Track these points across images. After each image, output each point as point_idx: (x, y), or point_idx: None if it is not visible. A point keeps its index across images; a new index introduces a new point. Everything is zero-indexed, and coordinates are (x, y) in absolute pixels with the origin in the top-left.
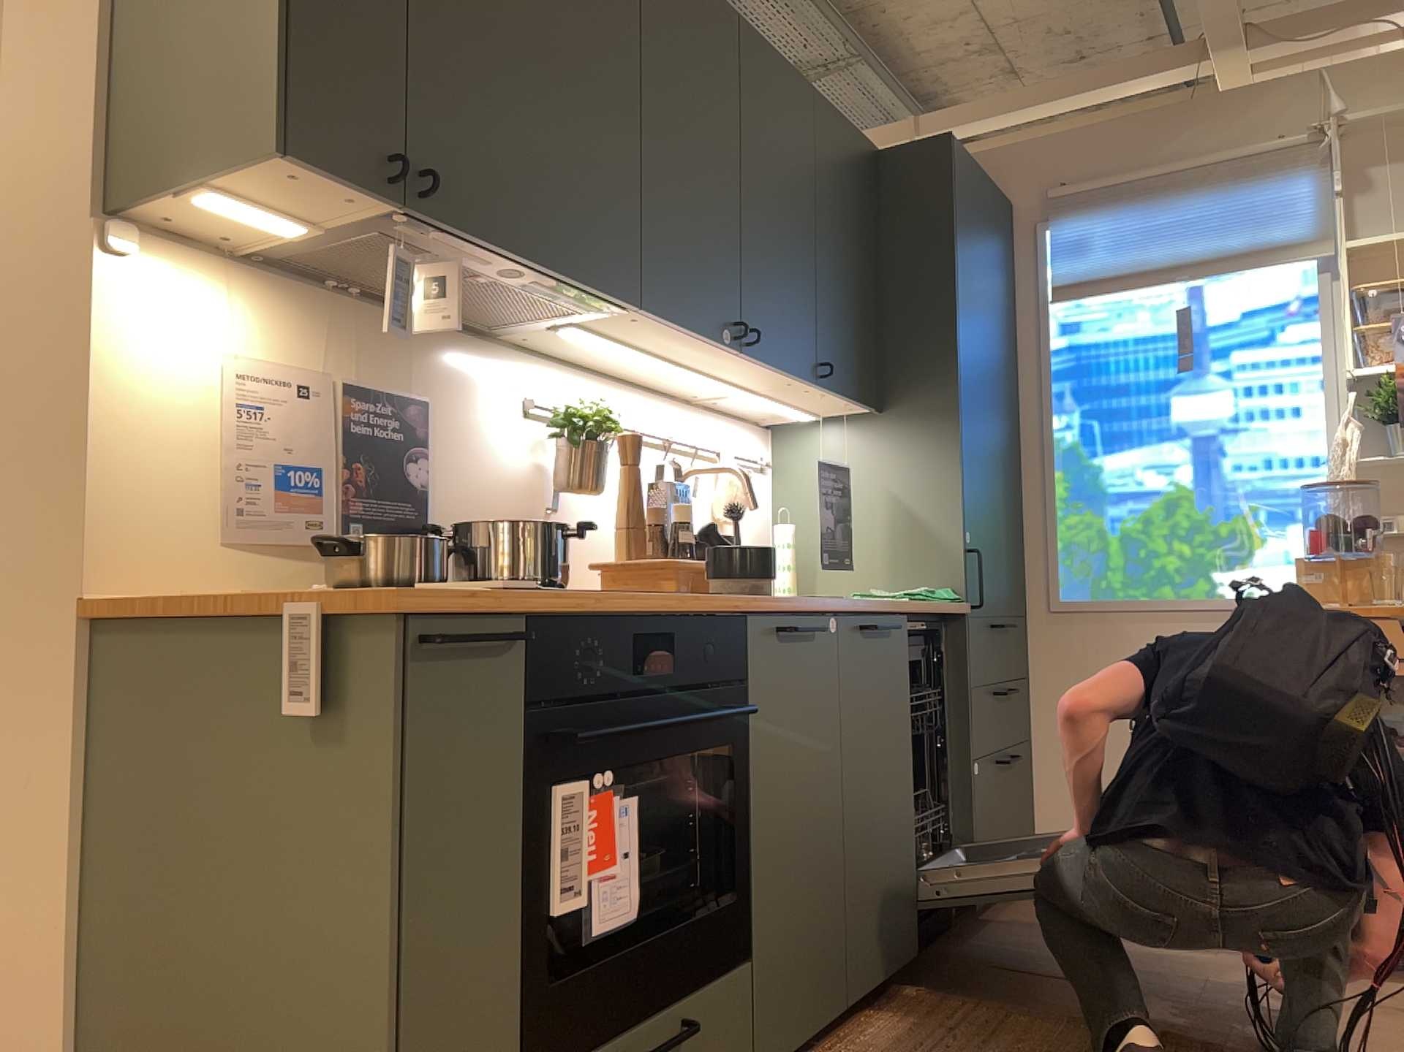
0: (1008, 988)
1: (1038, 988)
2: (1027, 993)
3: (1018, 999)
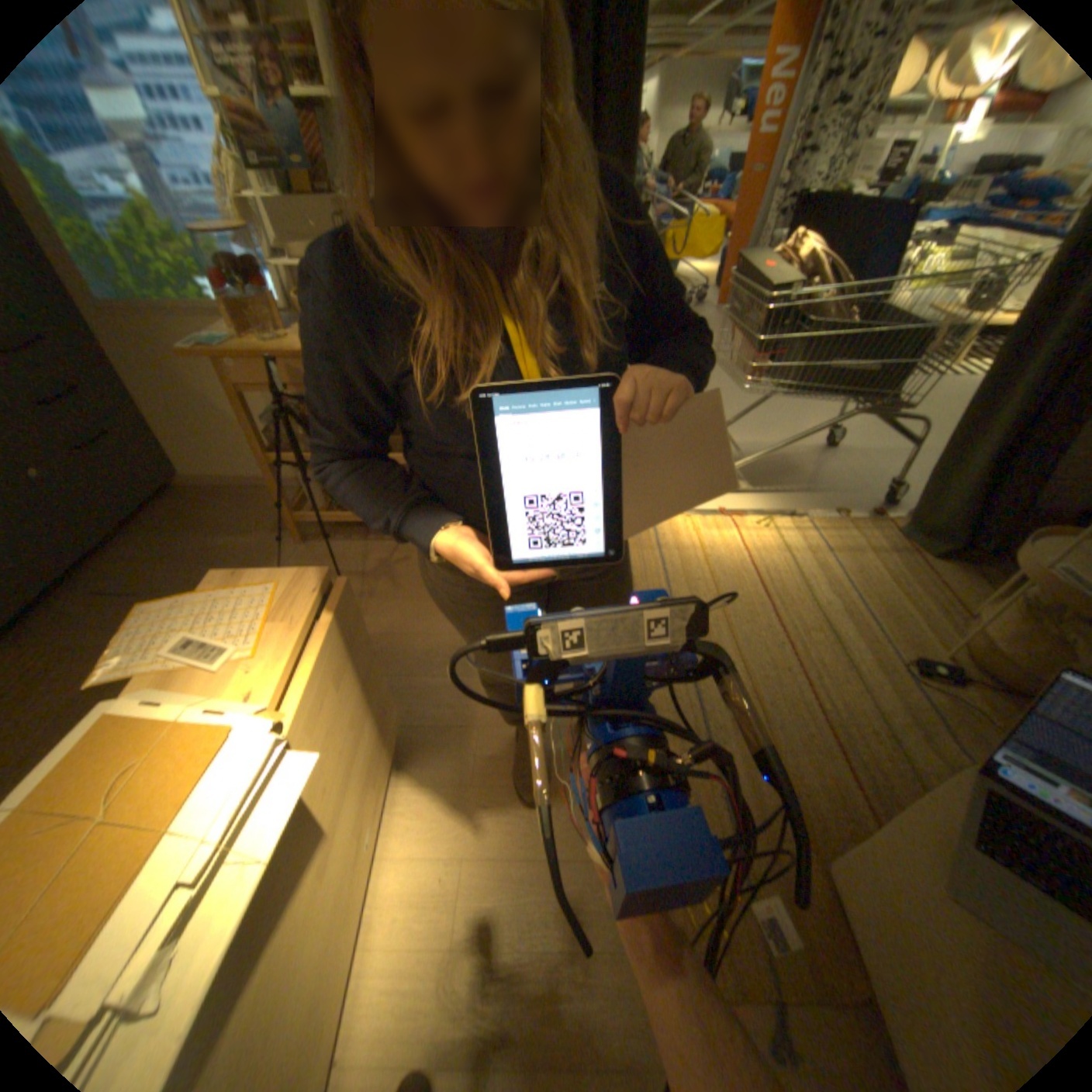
0: (83, 623)
1: (105, 616)
2: (94, 625)
3: (82, 635)
